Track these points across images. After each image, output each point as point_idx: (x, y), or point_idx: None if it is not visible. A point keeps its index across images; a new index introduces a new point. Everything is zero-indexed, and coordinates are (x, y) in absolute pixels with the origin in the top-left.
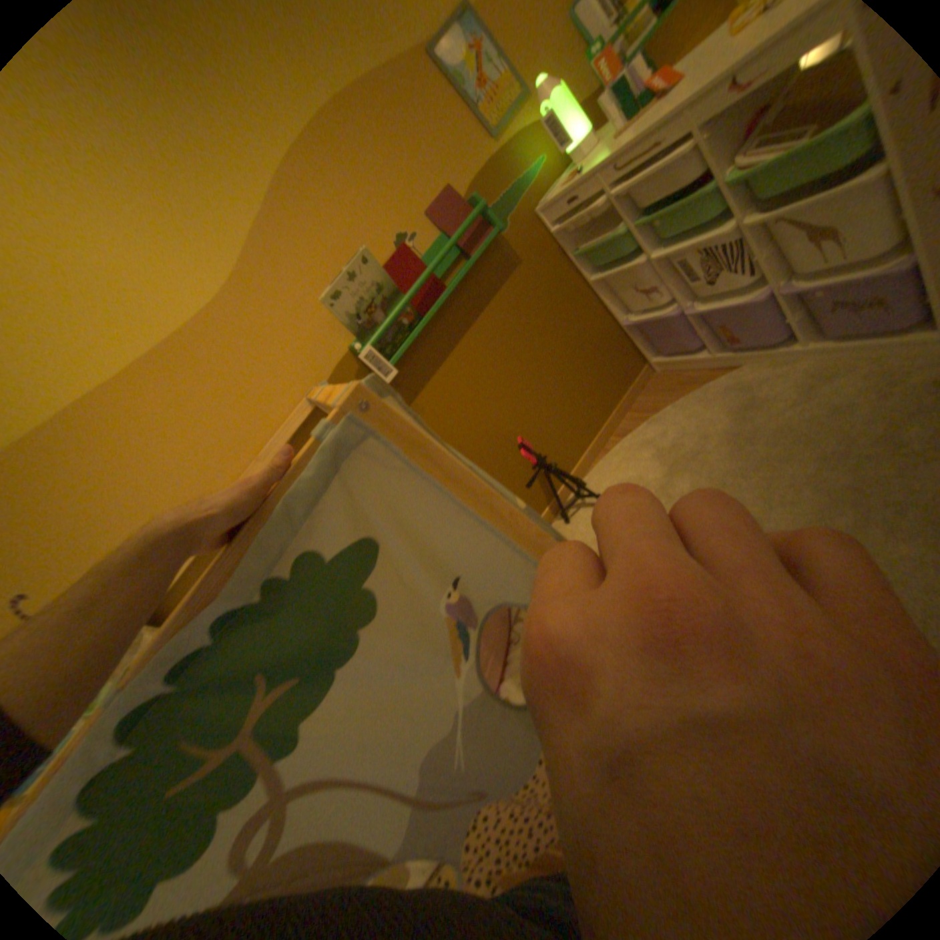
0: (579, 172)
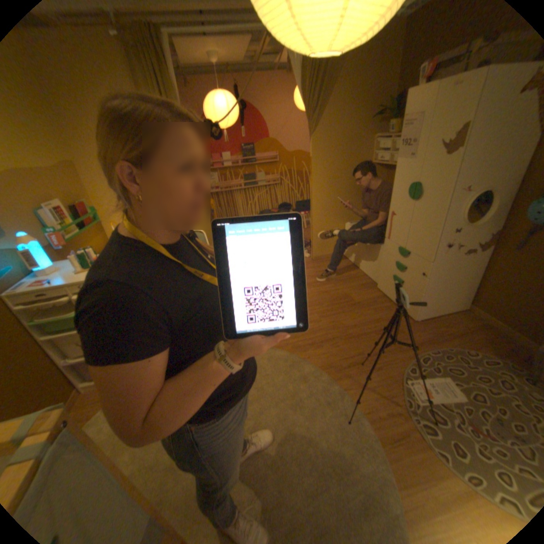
0: (49, 284)
